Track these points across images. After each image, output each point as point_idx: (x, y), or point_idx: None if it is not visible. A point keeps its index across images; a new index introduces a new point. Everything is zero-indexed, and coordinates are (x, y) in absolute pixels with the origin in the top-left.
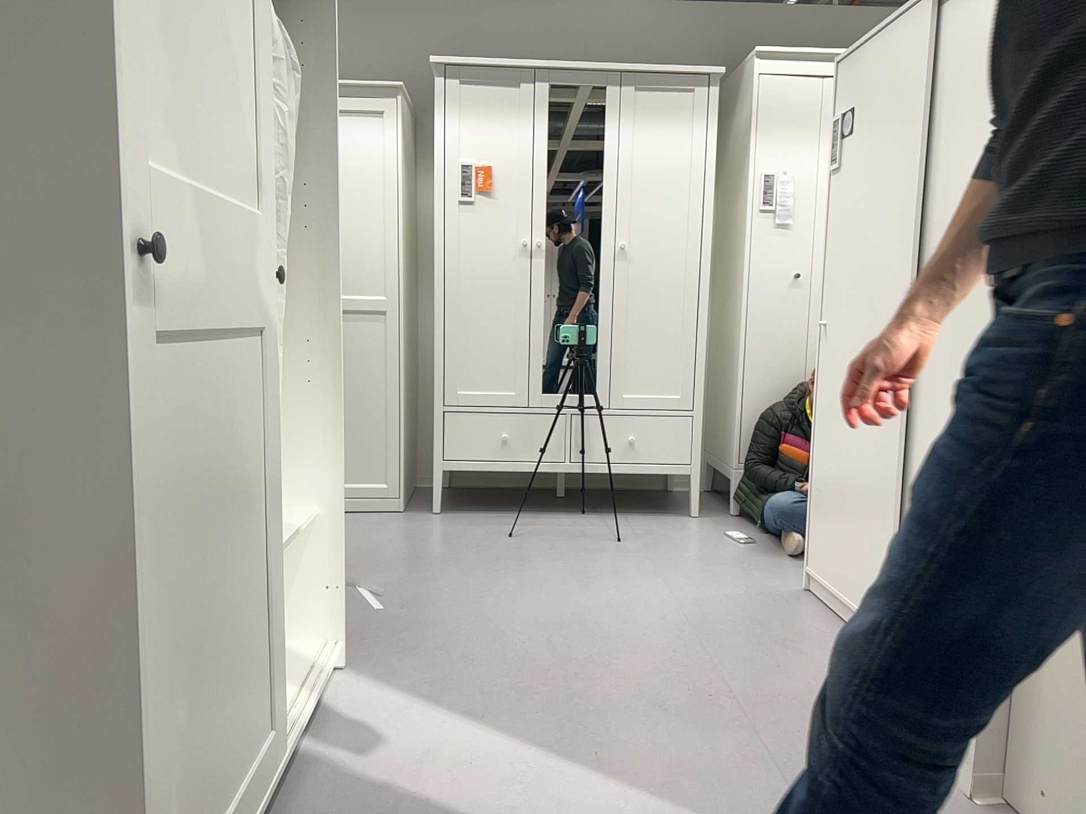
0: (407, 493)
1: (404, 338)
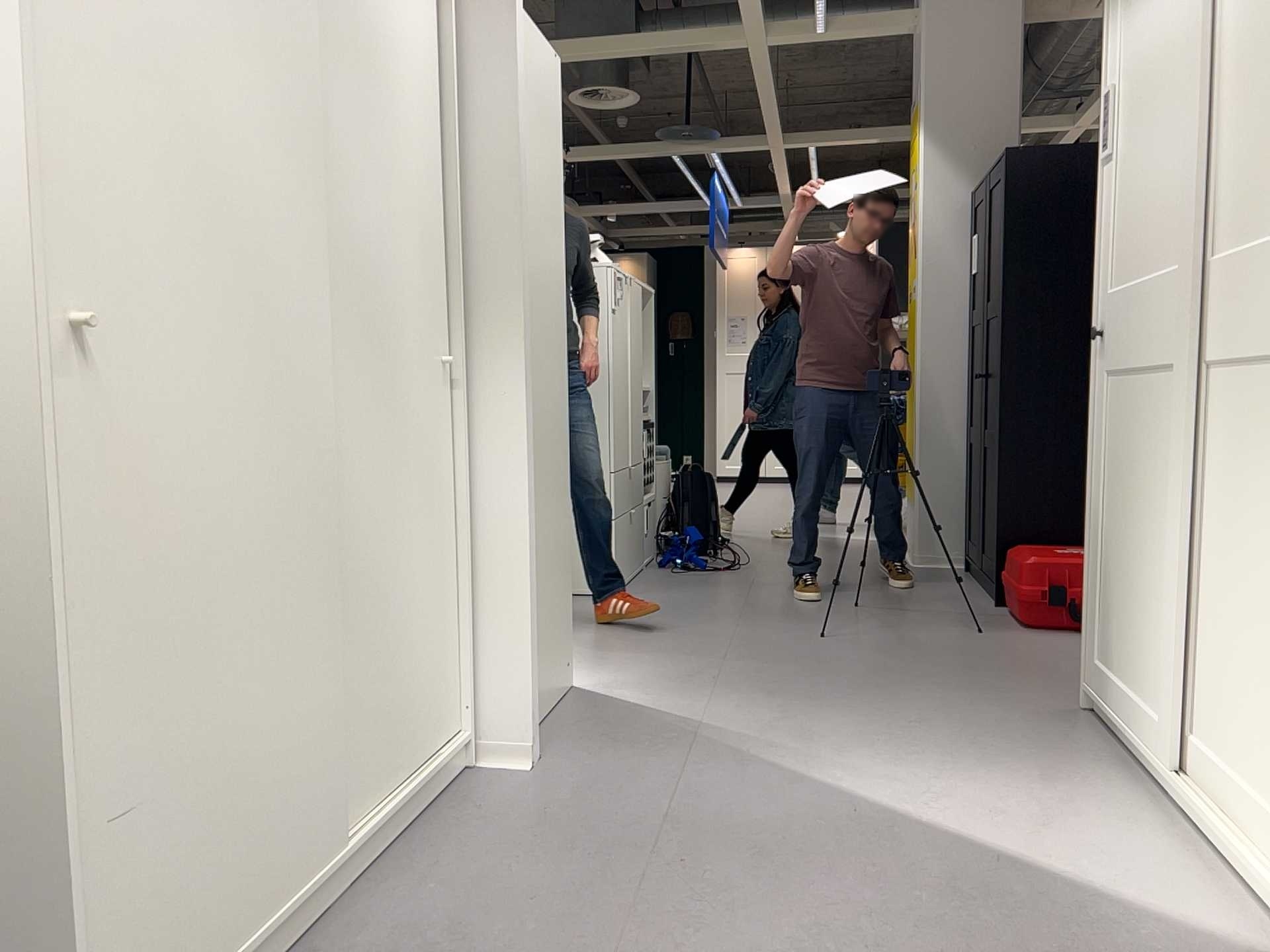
0: None
1: None
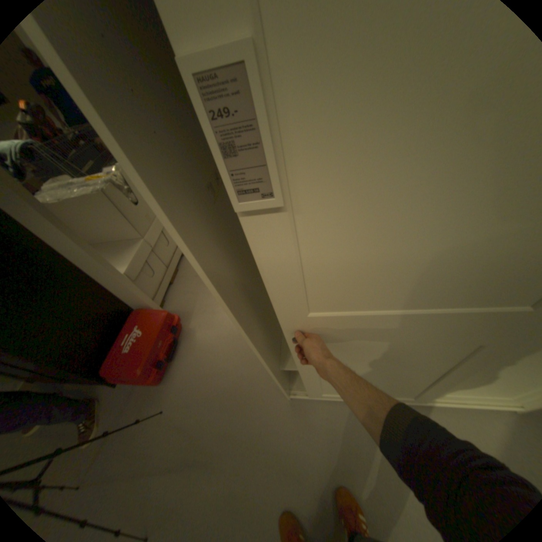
0: None
1: None
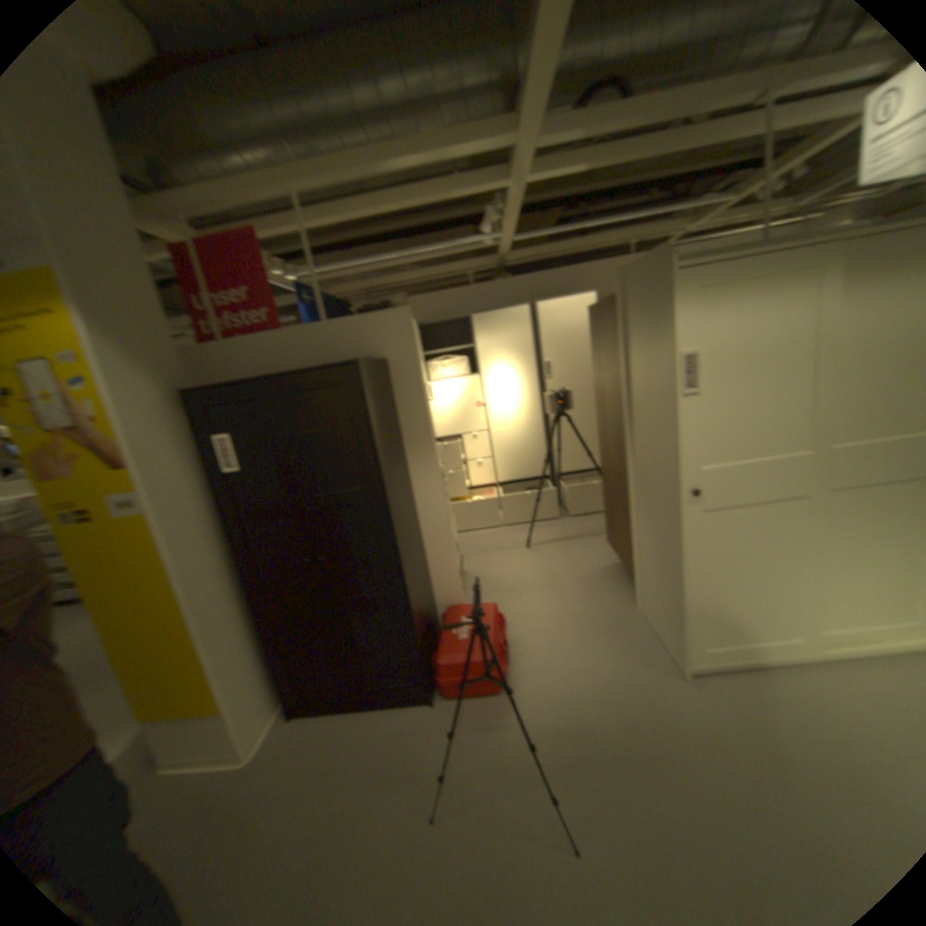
0: None
1: None
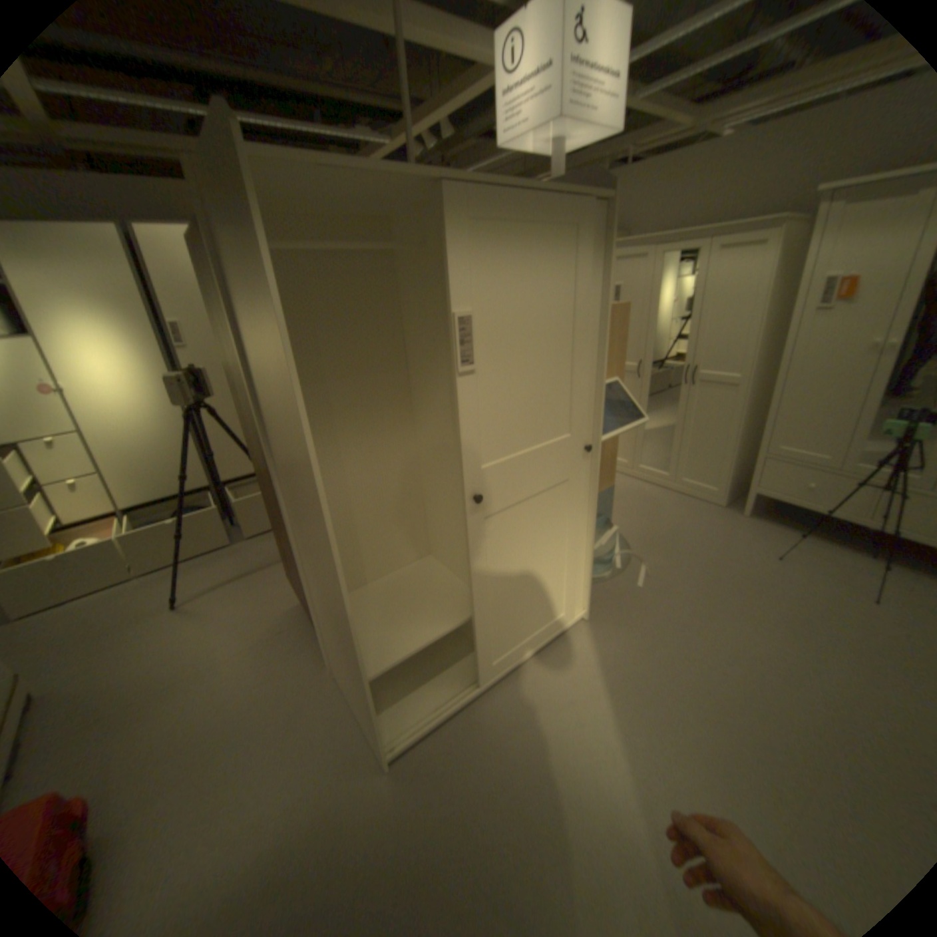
0: (736, 494)
1: (752, 401)
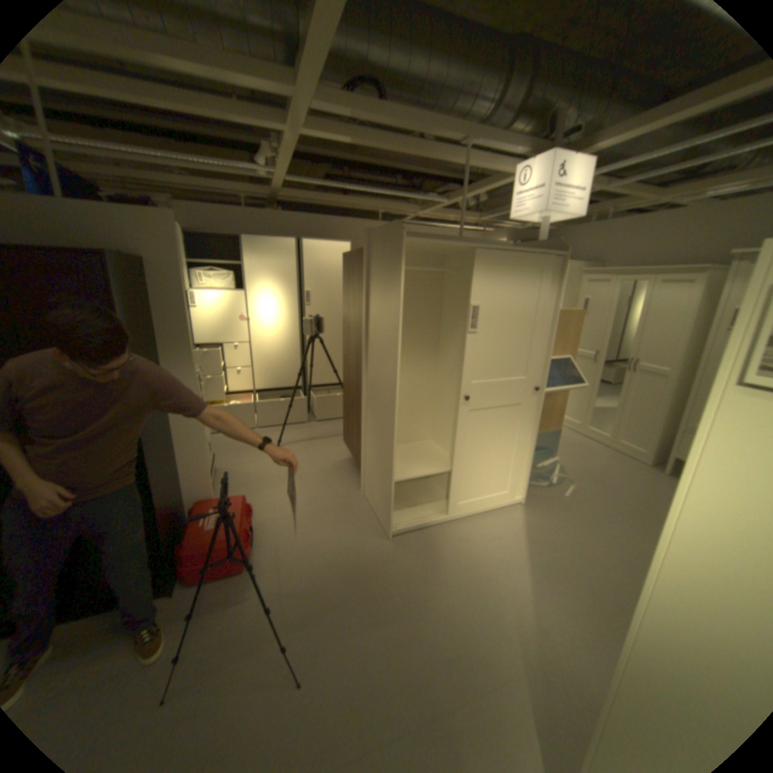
0: (664, 459)
1: (680, 389)
